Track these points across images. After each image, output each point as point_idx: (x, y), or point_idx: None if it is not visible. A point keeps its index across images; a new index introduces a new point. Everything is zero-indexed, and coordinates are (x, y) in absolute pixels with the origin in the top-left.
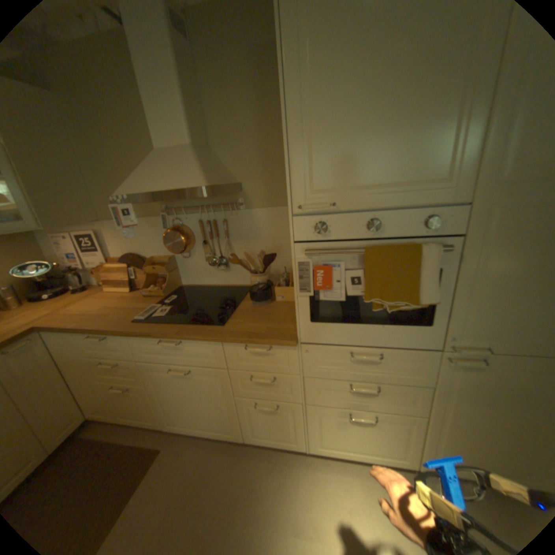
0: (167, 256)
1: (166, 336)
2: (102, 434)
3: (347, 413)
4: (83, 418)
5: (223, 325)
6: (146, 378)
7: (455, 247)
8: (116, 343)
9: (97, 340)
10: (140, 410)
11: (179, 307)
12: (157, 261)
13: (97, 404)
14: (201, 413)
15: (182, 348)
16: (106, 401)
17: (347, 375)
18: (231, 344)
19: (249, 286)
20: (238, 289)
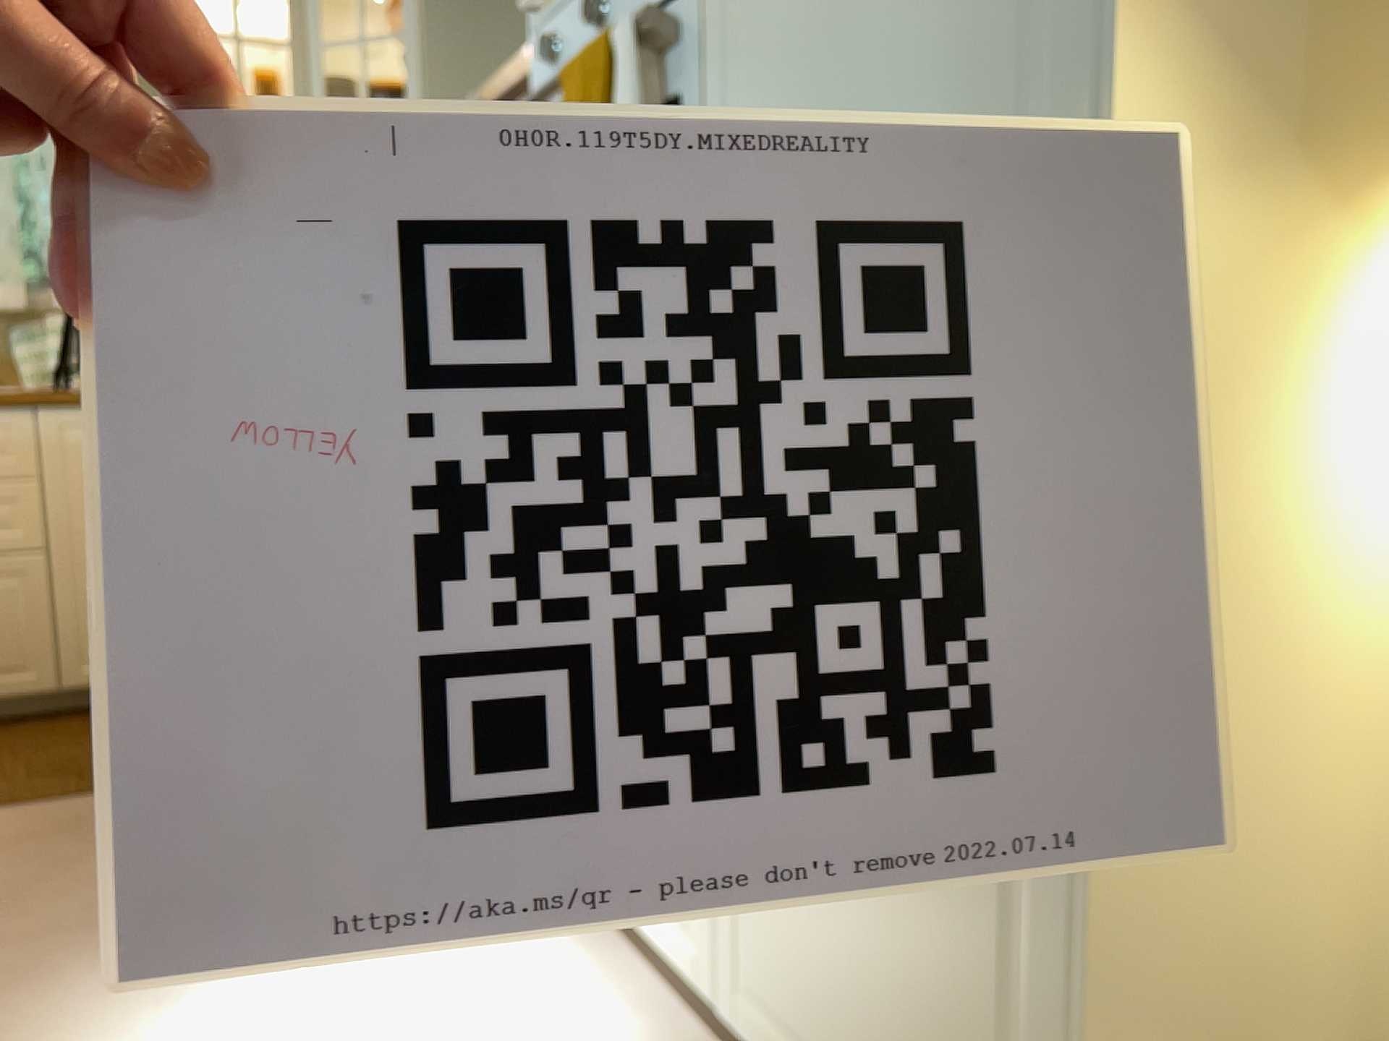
0: None
1: None
2: None
3: None
4: None
5: None
6: None
7: (663, 7)
8: None
9: None
10: None
11: None
12: None
13: None
14: None
15: None
16: None
17: None
18: None
19: None
20: None
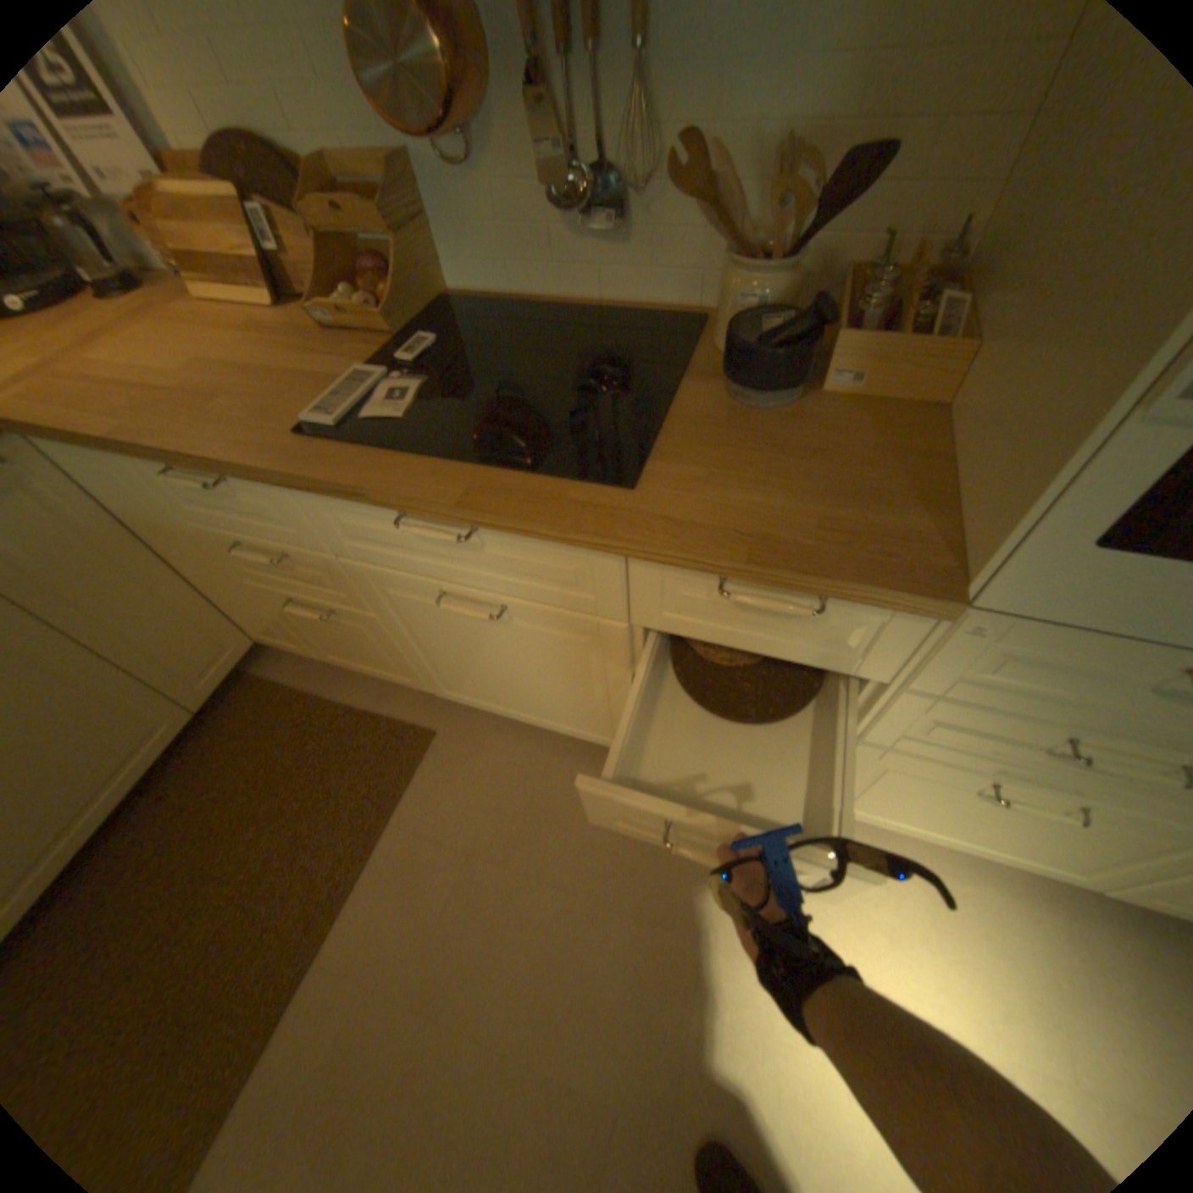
0: (375, 149)
1: (419, 504)
2: (299, 675)
3: (990, 782)
4: (246, 642)
5: (631, 482)
6: (375, 598)
7: None
8: (260, 498)
9: (197, 485)
10: (373, 654)
11: (446, 379)
12: (341, 175)
13: (267, 623)
14: (534, 691)
15: (481, 546)
16: (287, 622)
17: (1090, 719)
18: (663, 563)
19: (692, 311)
20: (649, 320)
